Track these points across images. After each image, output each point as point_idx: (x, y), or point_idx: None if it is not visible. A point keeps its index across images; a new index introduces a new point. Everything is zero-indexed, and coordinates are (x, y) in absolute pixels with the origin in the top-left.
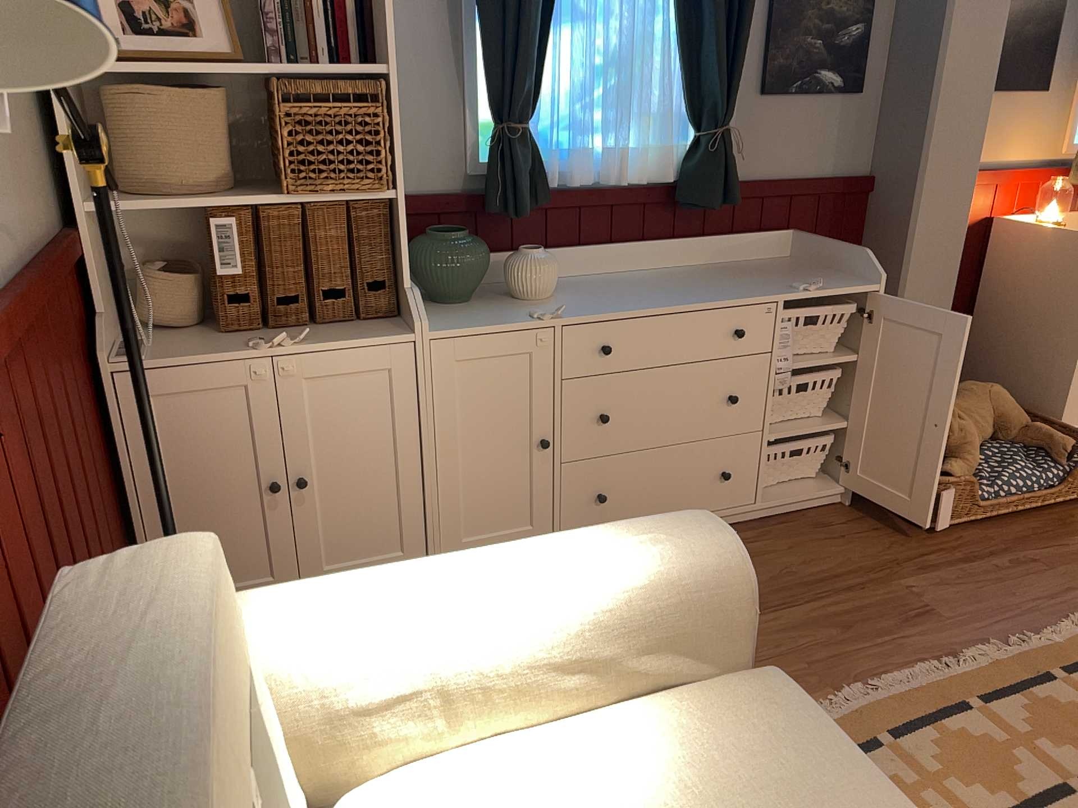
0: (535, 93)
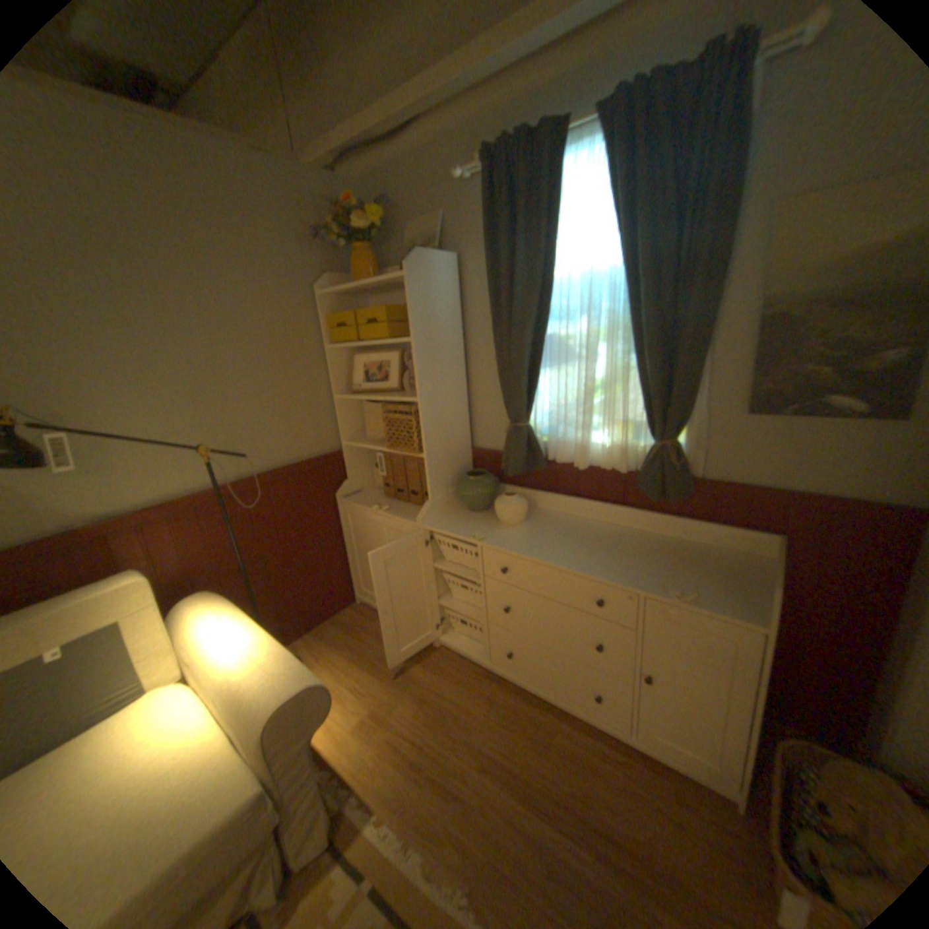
0: (529, 406)
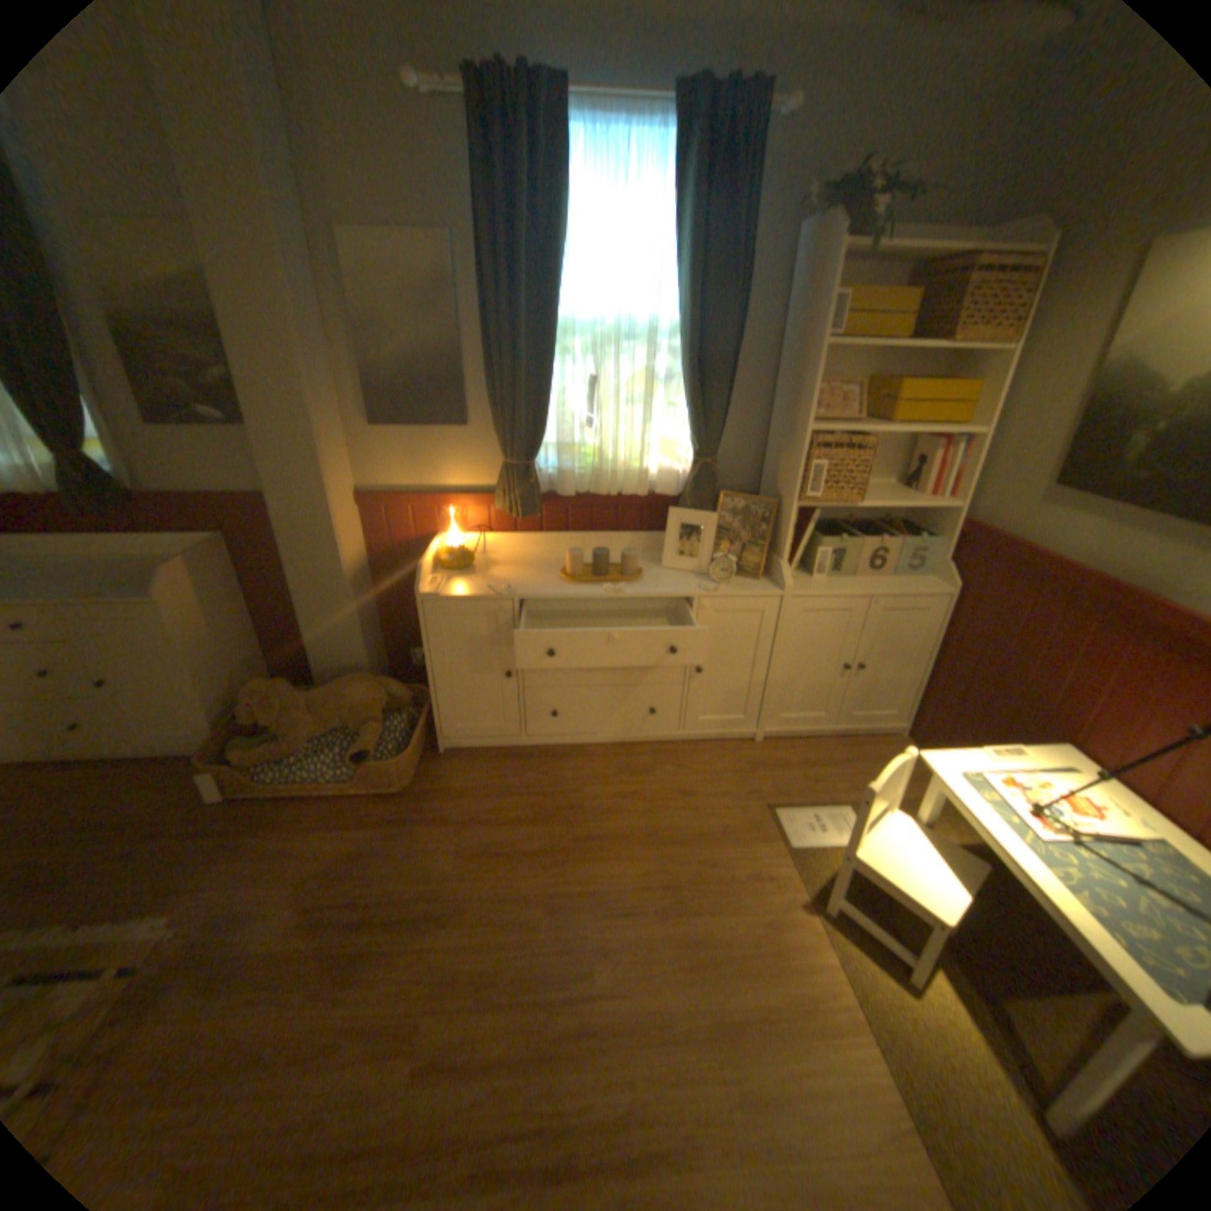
0: None
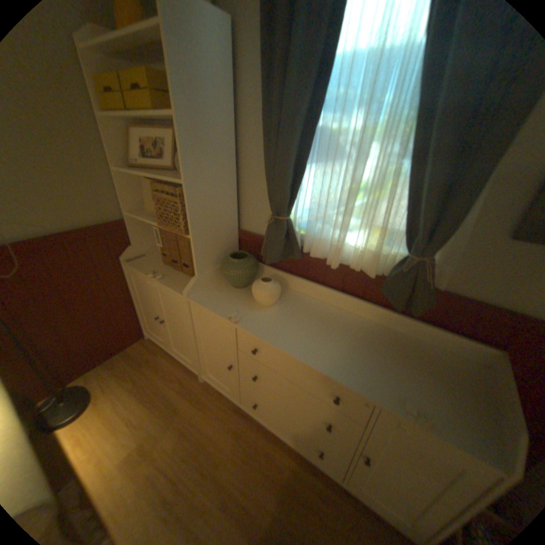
0: (292, 201)
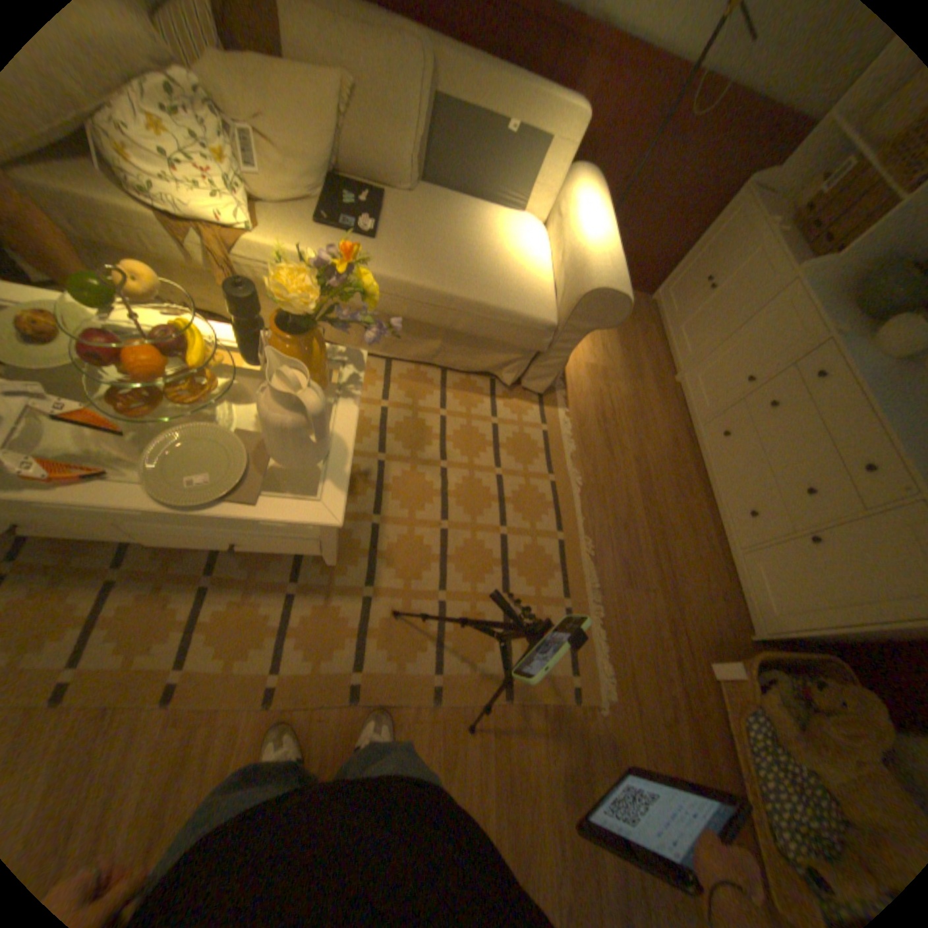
0: None
